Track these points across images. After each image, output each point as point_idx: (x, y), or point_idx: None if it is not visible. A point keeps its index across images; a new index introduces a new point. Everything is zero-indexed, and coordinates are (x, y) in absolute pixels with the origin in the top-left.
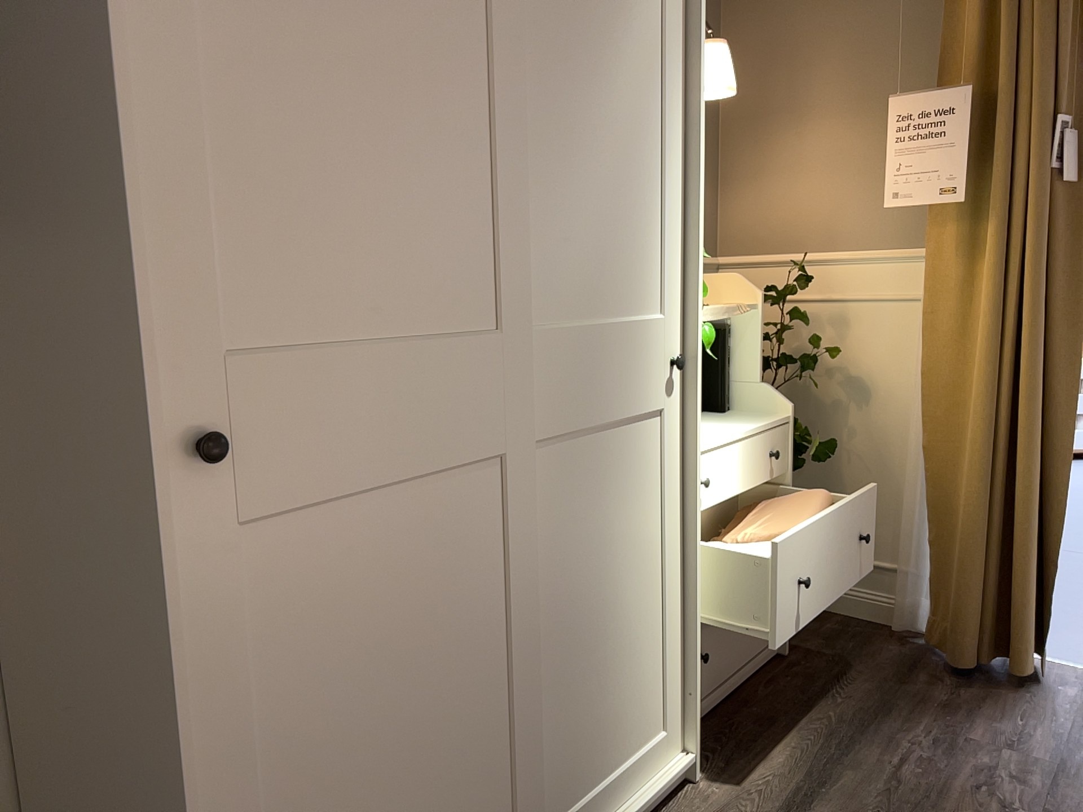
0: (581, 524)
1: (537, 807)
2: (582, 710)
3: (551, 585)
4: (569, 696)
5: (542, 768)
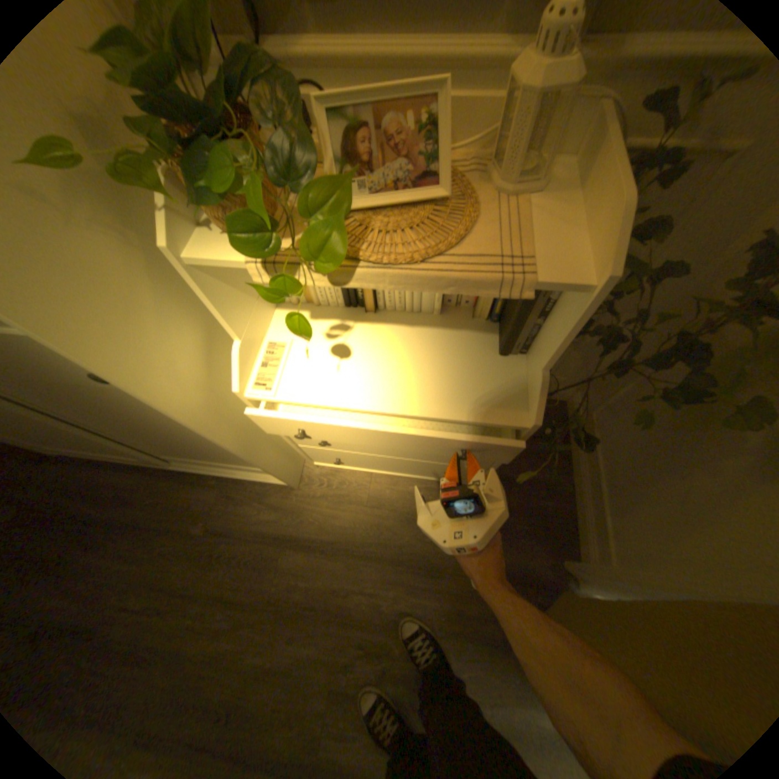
0: (84, 411)
1: (143, 461)
2: (175, 452)
3: (83, 420)
4: (155, 447)
5: (147, 454)
